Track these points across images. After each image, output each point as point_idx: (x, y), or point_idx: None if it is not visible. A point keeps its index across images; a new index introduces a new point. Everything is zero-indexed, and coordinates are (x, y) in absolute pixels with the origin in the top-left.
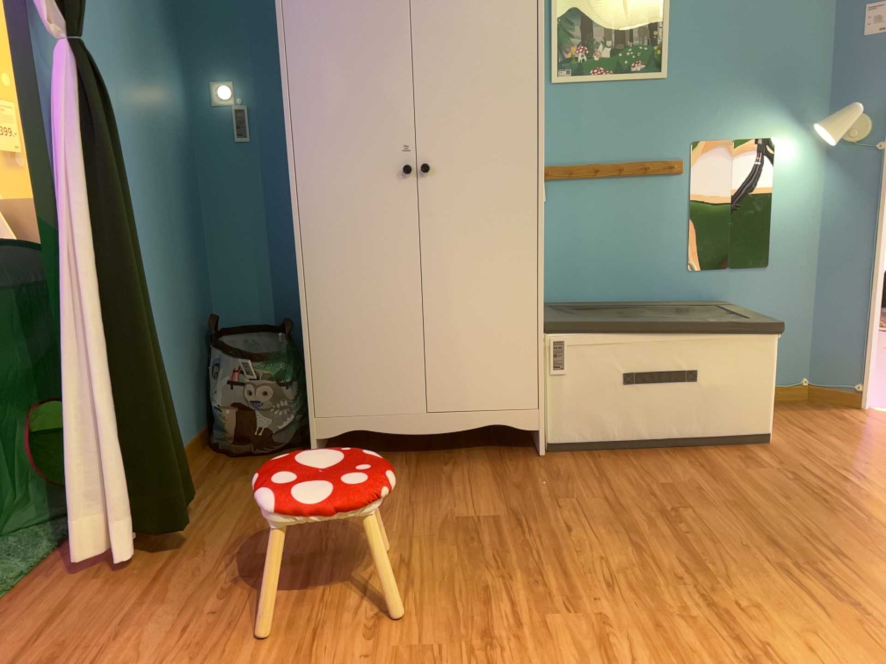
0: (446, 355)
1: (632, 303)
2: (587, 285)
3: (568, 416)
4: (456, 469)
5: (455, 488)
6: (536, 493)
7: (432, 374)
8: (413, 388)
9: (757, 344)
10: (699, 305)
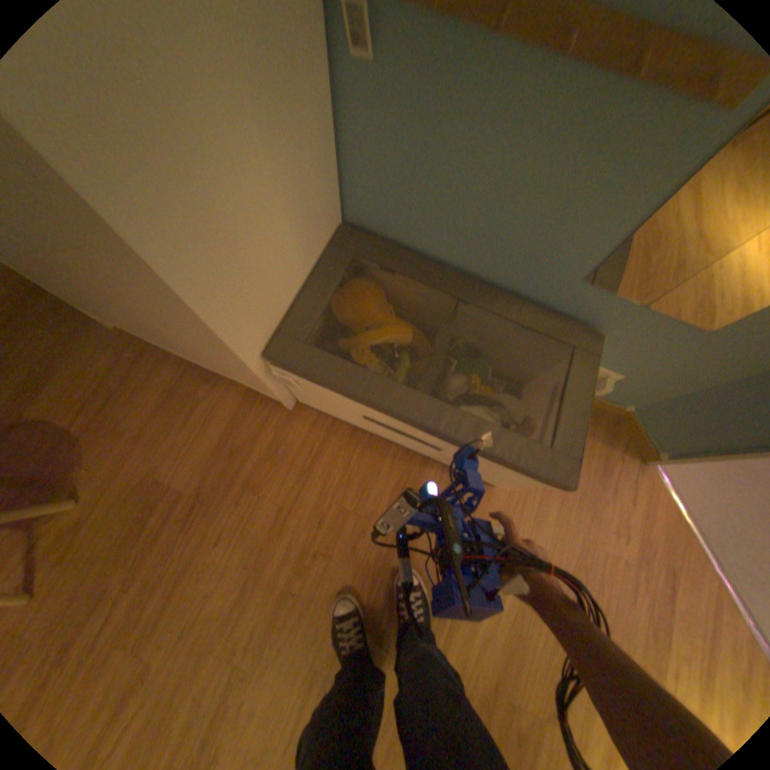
0: (166, 326)
1: (485, 277)
2: (432, 234)
3: (317, 400)
4: (211, 396)
5: (188, 430)
6: (241, 471)
7: (165, 329)
8: (147, 335)
9: (528, 477)
10: (558, 336)
